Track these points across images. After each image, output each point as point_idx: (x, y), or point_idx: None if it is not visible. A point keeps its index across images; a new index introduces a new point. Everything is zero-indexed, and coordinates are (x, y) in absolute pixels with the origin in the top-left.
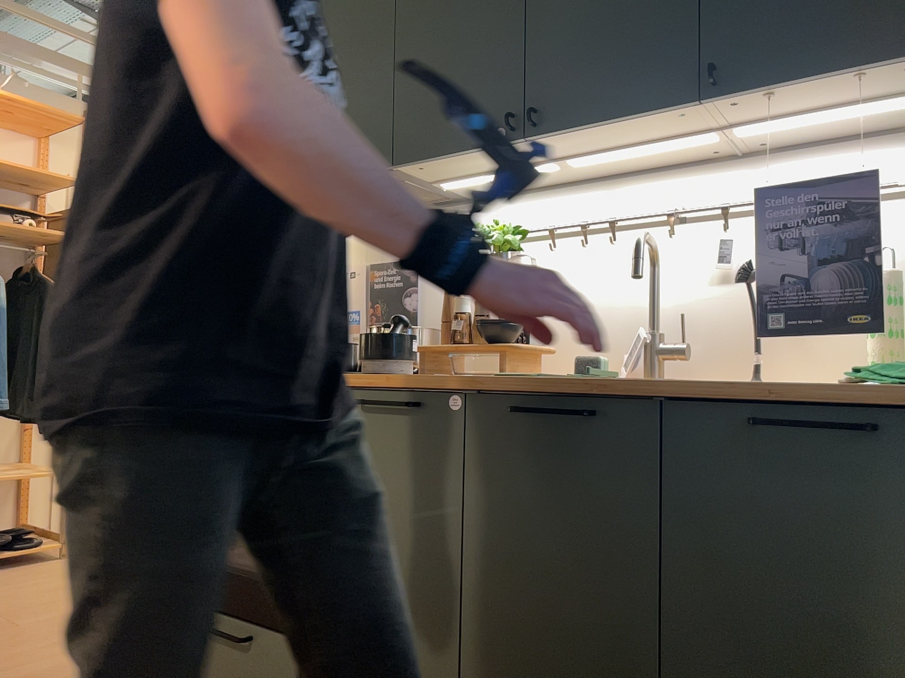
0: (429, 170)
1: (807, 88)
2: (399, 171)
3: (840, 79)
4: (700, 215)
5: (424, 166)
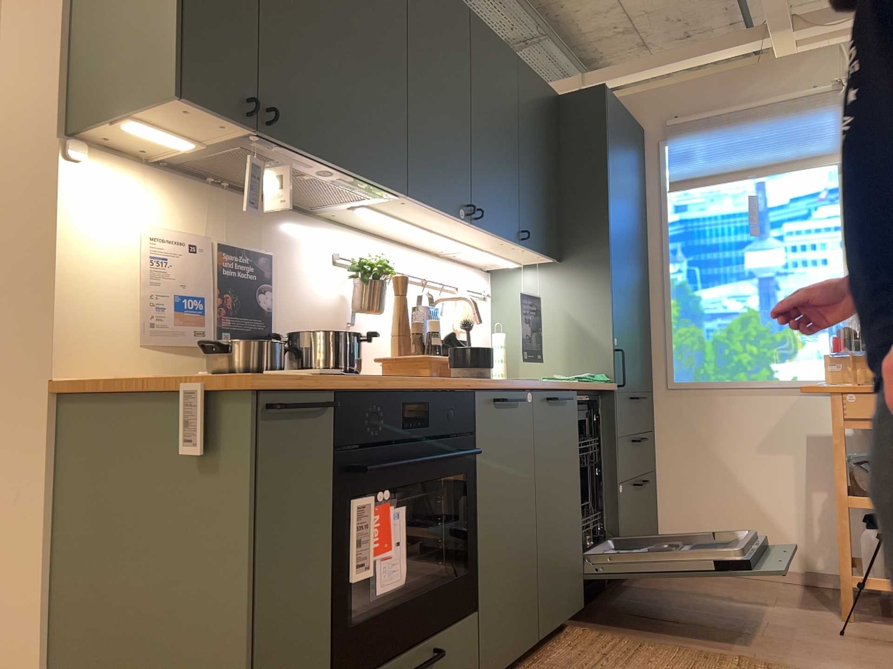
0: (397, 203)
1: (530, 252)
2: (389, 194)
3: (538, 254)
4: (431, 283)
5: (408, 202)
